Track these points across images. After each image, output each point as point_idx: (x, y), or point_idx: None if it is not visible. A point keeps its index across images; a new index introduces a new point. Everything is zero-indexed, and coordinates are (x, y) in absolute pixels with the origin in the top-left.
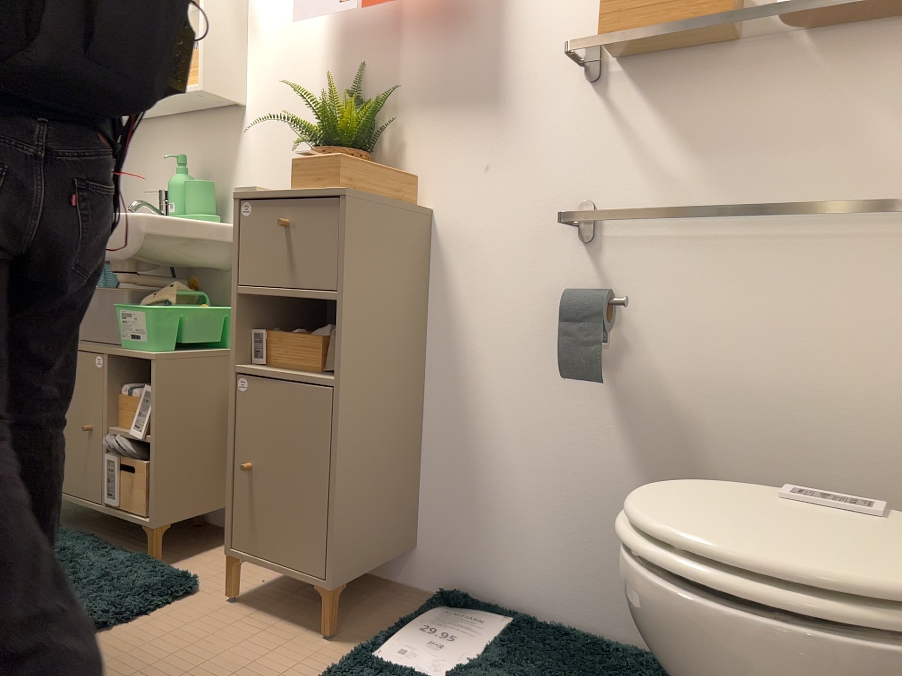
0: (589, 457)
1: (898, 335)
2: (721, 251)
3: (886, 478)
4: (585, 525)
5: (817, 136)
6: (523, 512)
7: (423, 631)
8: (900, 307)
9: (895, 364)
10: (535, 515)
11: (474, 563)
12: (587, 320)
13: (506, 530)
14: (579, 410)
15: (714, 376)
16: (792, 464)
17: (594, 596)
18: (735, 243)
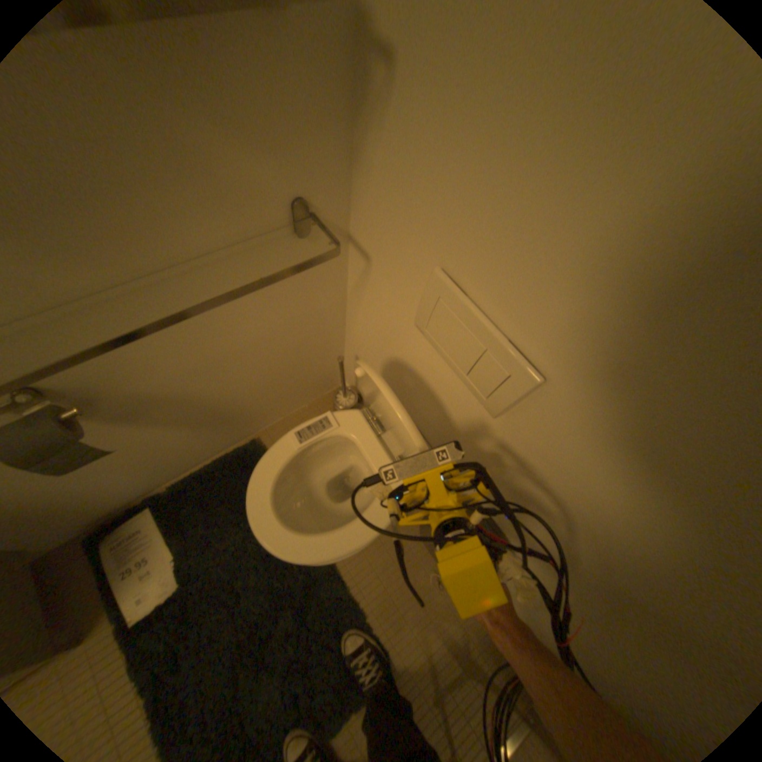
0: (123, 447)
1: (289, 296)
2: (127, 307)
3: (299, 350)
4: (151, 460)
5: (159, 165)
6: (99, 488)
7: (128, 582)
8: (286, 282)
9: (291, 309)
10: (109, 483)
11: (87, 517)
12: (61, 450)
13: (94, 499)
14: (87, 443)
15: (184, 371)
16: (254, 371)
17: (180, 466)
18: (138, 297)
